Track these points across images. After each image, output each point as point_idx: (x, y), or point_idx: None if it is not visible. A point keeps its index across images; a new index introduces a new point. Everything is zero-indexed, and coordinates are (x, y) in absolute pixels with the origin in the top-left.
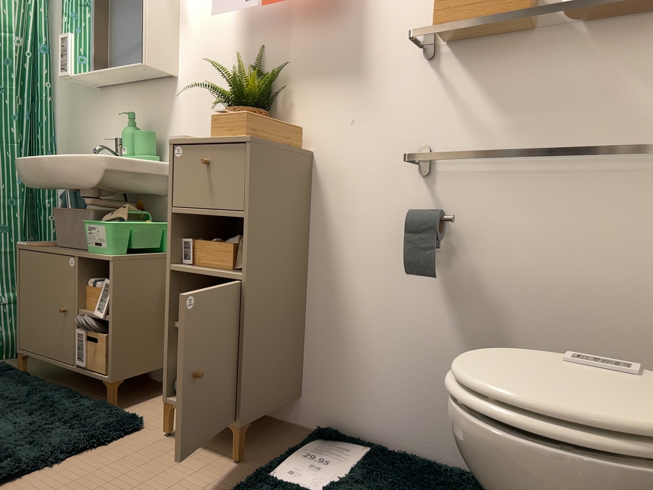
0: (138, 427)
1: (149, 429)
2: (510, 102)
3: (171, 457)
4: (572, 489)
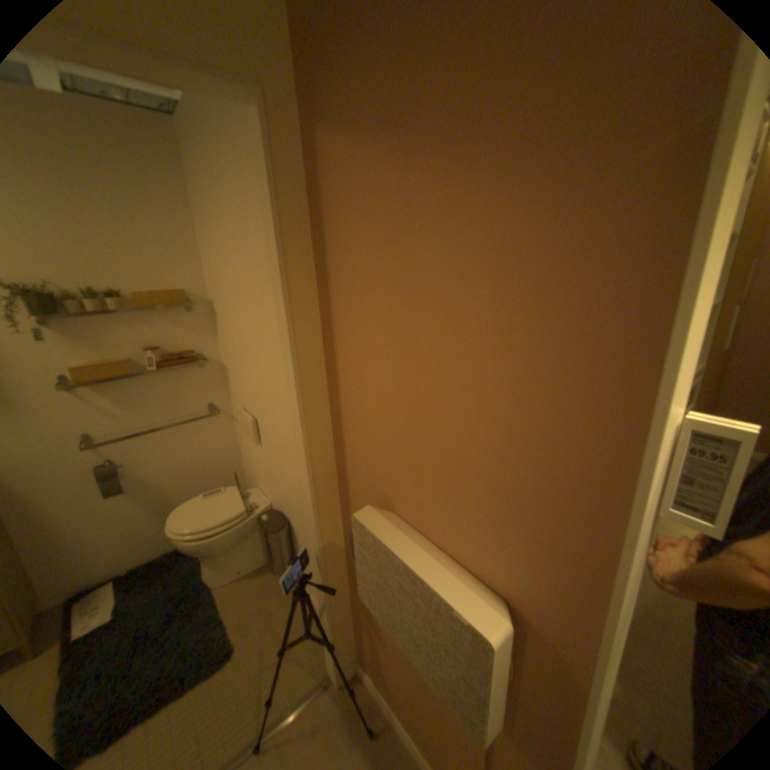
0: None
1: None
2: (131, 404)
3: None
4: (226, 541)
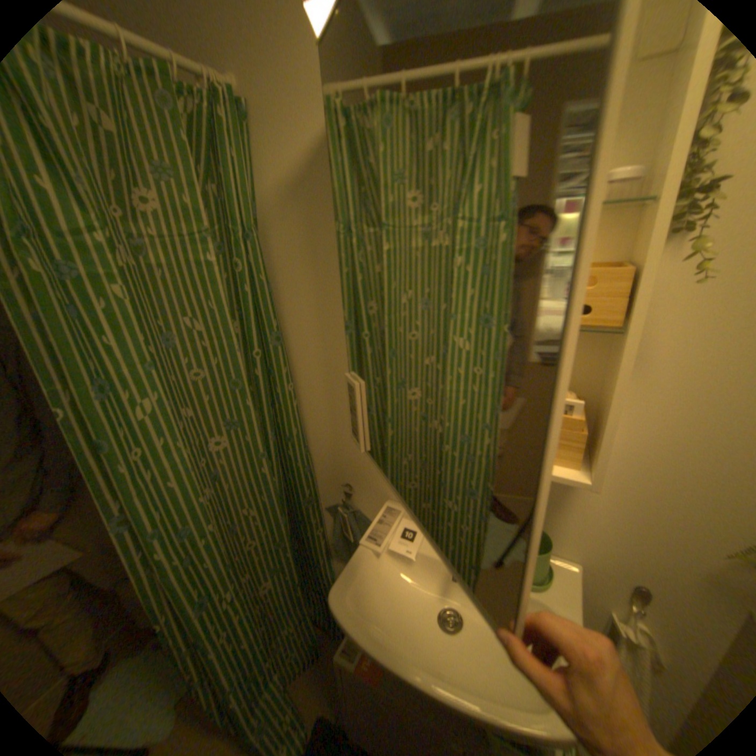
0: None
1: None
2: None
3: None
4: None
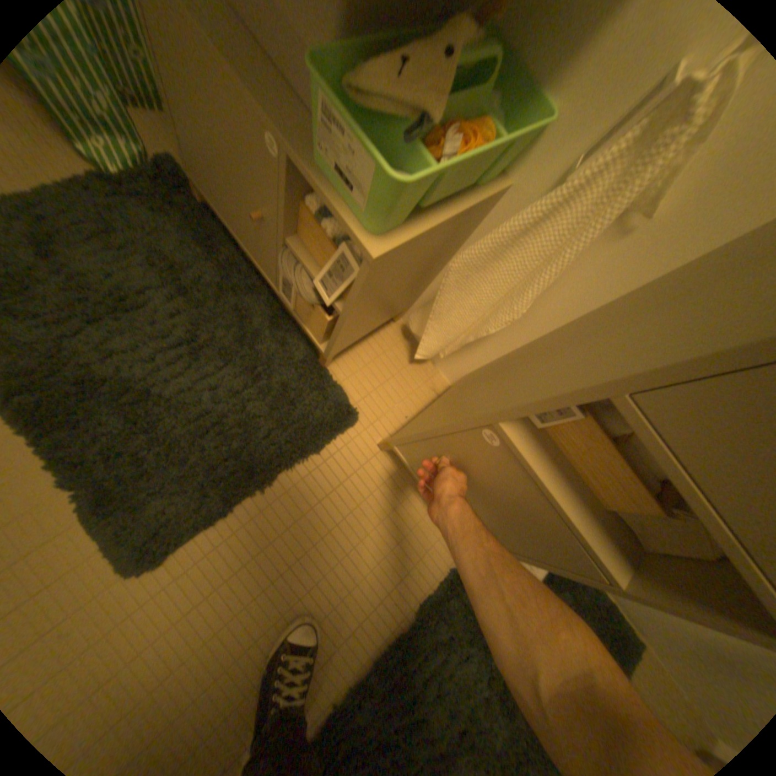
0: (355, 427)
1: (365, 424)
2: None
3: (386, 498)
4: None
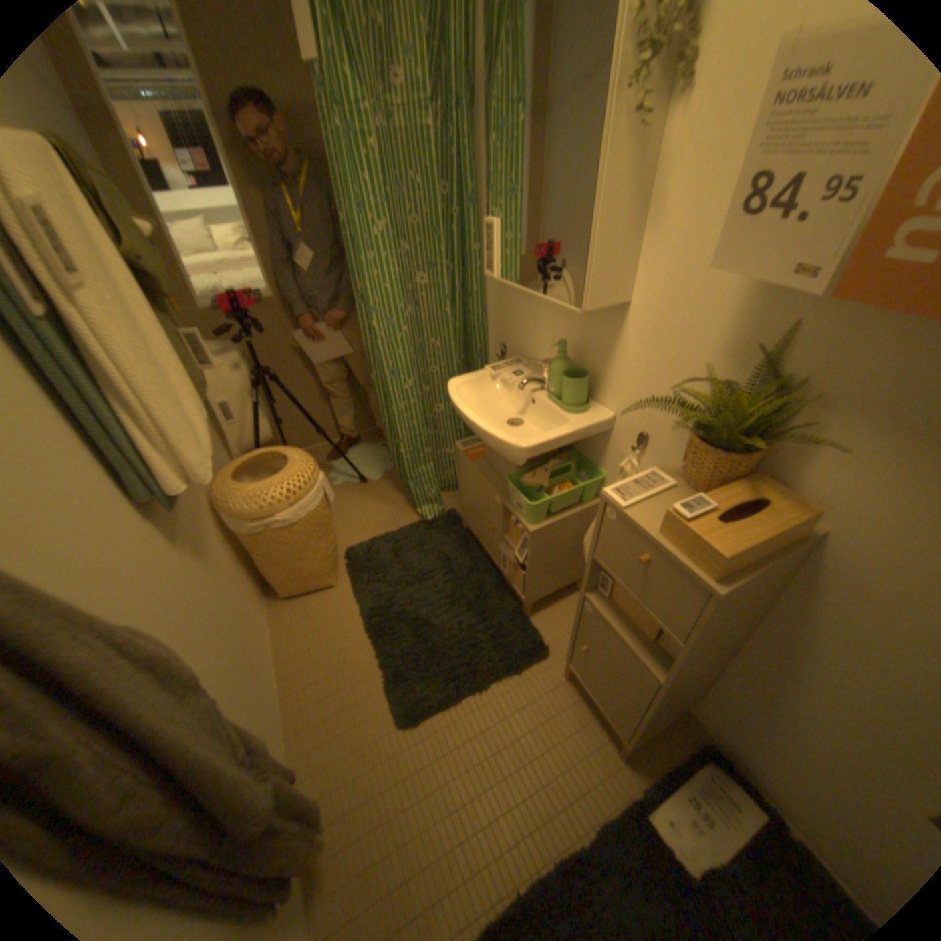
0: (546, 660)
1: (555, 661)
2: None
3: (570, 720)
4: None
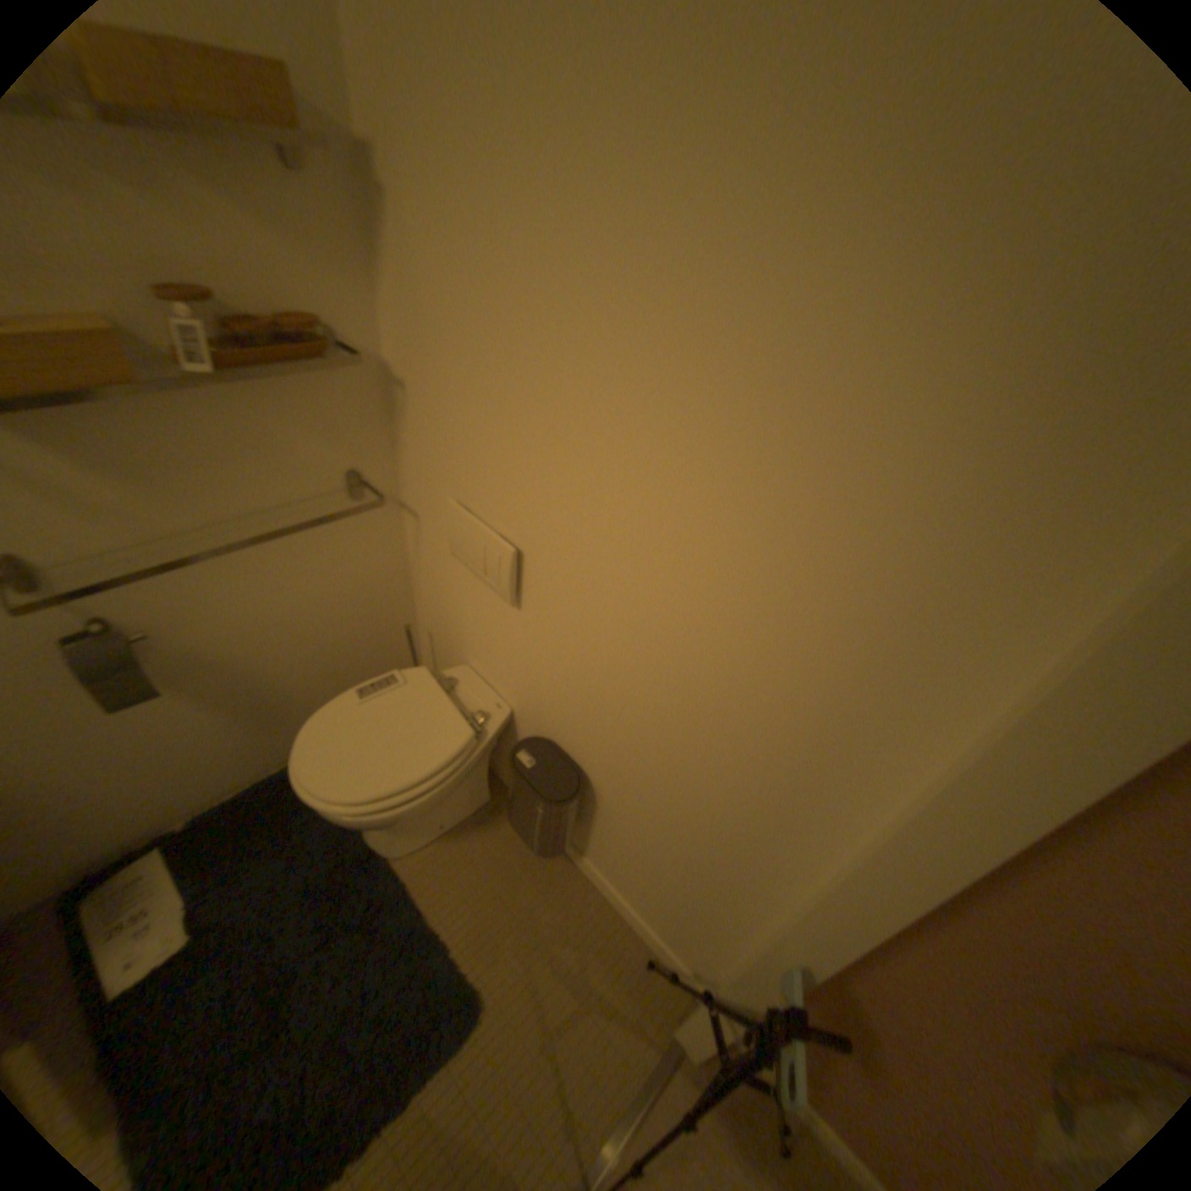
0: None
1: None
2: (127, 467)
3: None
4: (435, 799)
